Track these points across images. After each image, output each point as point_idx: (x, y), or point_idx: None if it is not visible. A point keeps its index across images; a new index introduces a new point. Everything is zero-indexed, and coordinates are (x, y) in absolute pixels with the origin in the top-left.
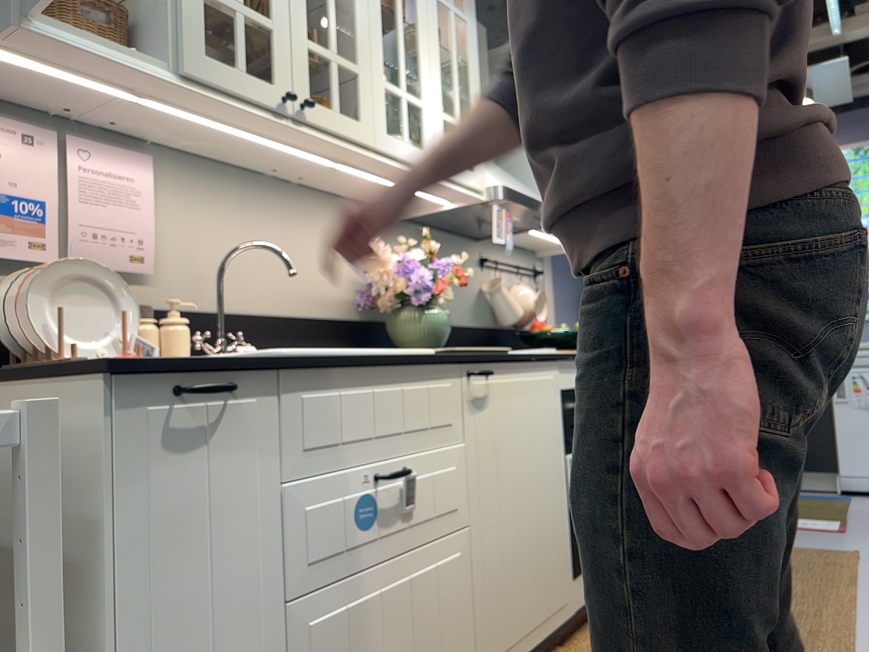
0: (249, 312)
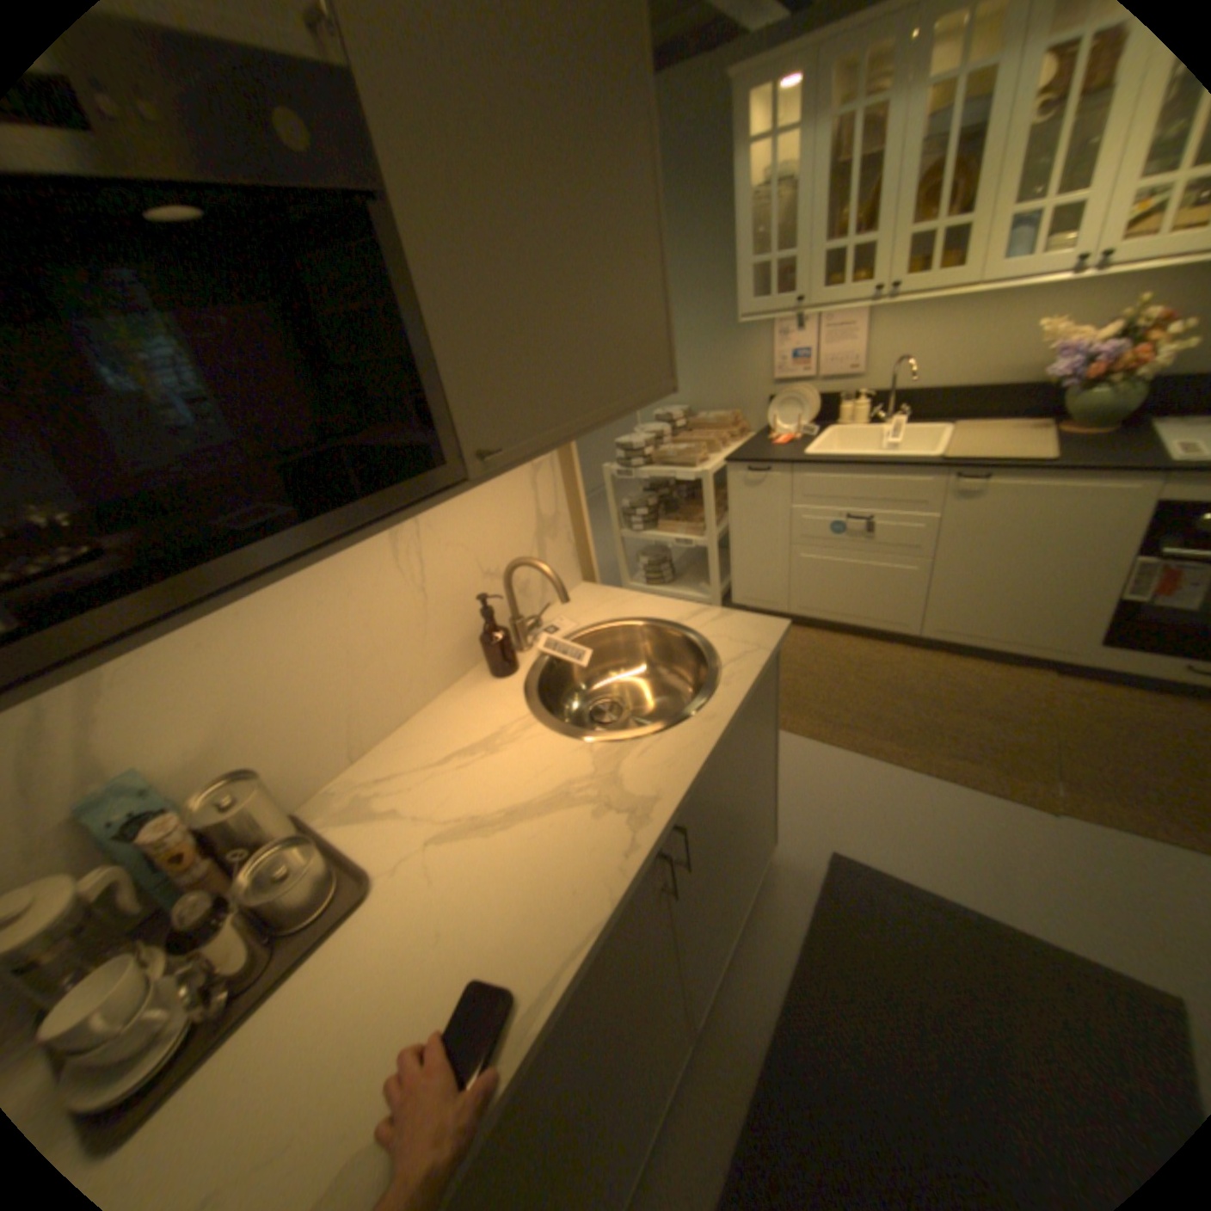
0: (937, 386)
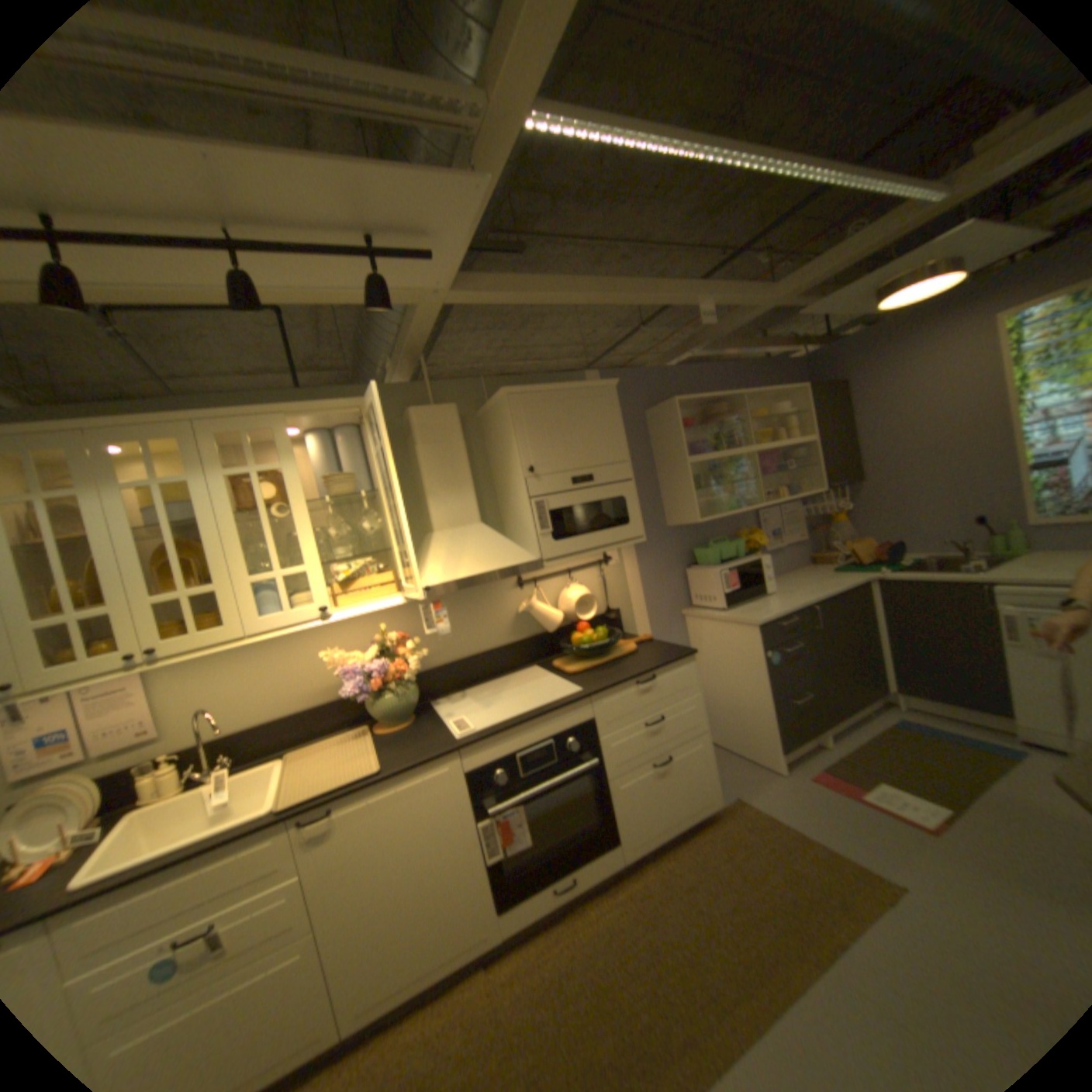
0: (251, 727)
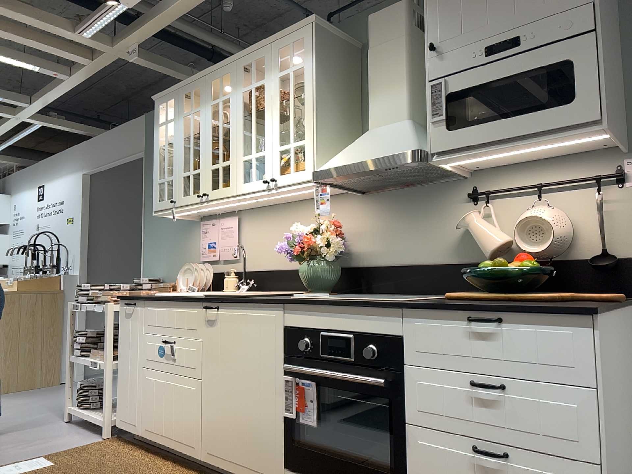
0: (270, 269)
